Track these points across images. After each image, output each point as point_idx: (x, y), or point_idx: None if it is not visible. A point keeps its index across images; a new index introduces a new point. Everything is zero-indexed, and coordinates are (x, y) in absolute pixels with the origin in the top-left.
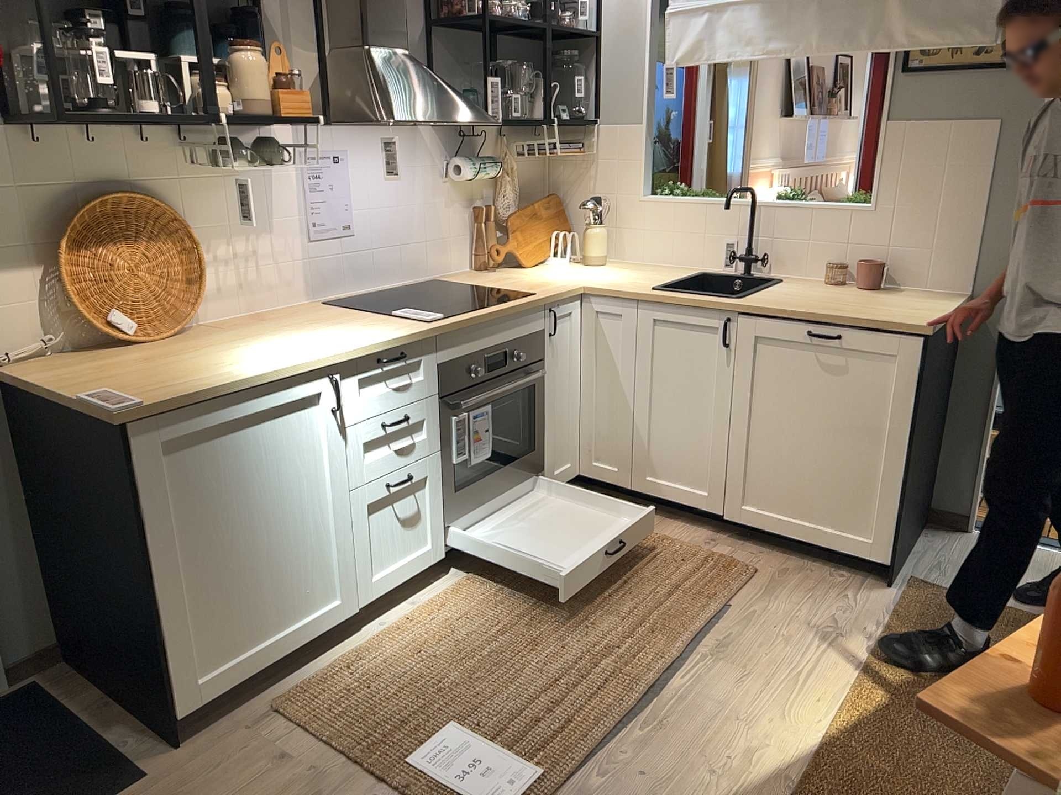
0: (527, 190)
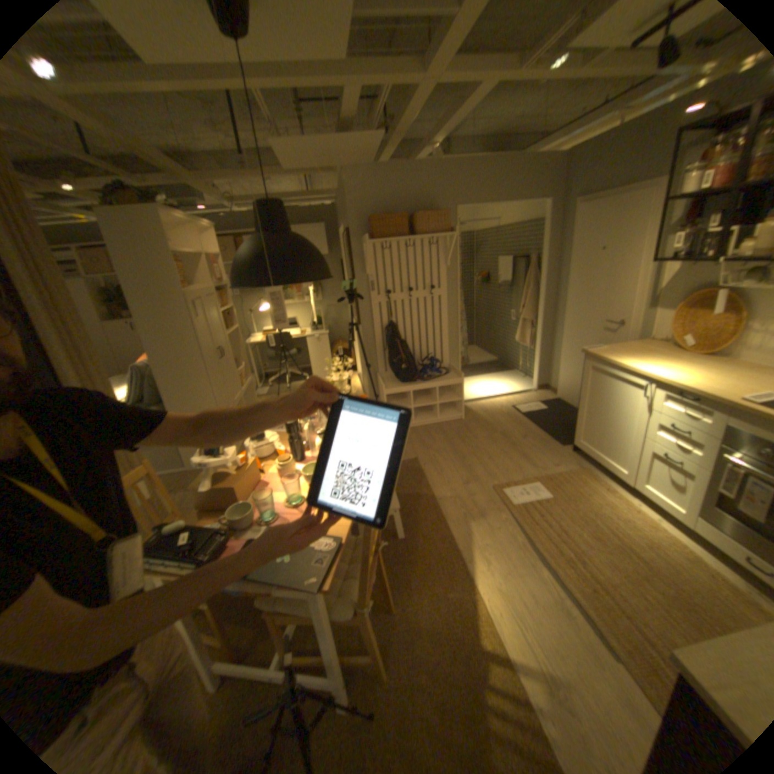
0: None
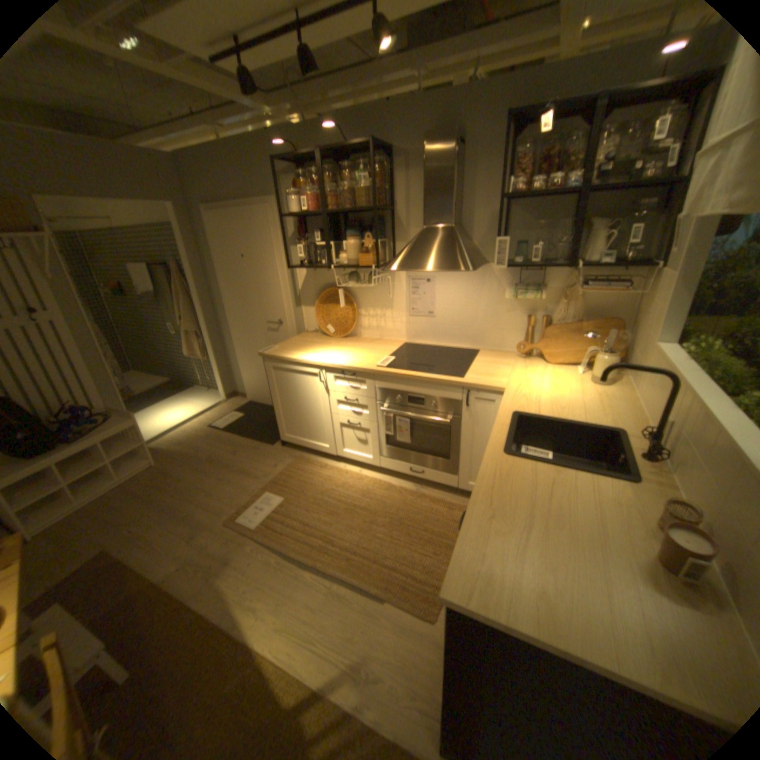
0: (604, 311)
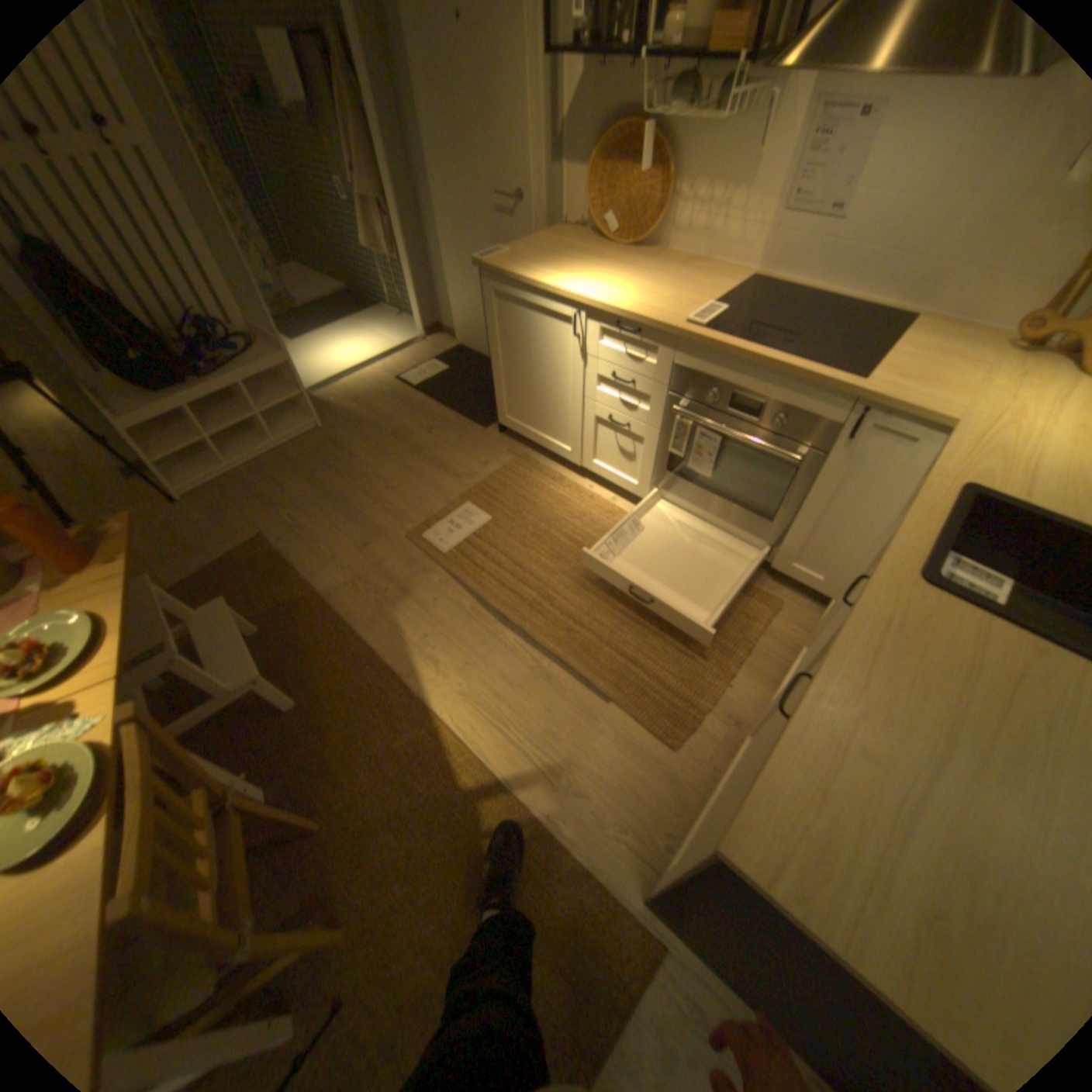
0: None
